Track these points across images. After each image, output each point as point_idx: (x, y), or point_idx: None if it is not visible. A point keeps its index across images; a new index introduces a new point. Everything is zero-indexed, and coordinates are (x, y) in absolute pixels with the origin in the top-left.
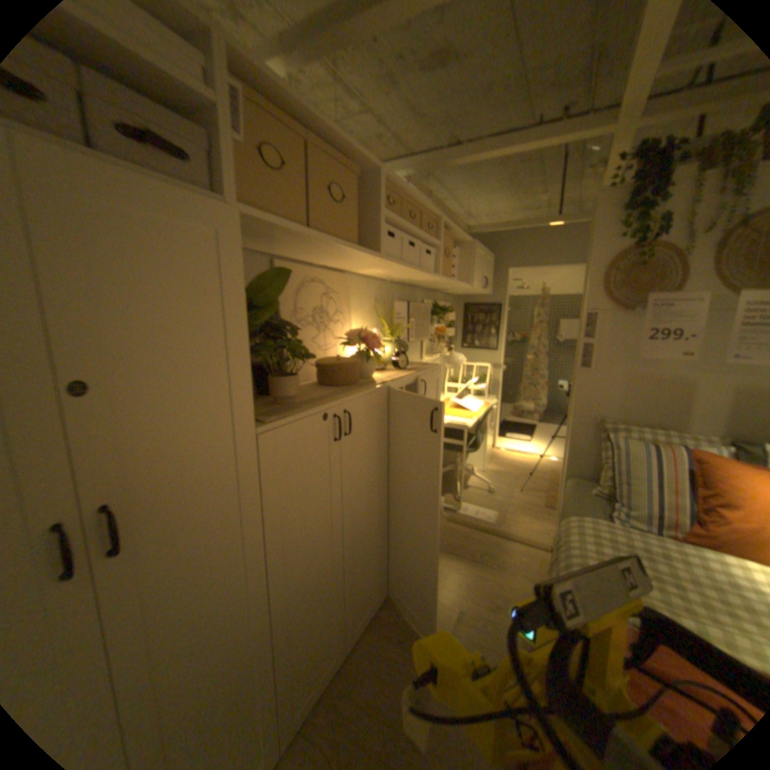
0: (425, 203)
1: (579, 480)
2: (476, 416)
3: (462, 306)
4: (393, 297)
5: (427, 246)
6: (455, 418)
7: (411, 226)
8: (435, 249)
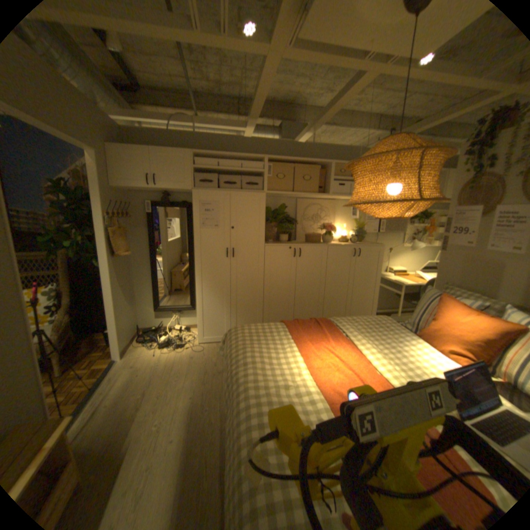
0: None
1: None
2: (424, 283)
3: None
4: None
5: None
6: (406, 281)
7: None
8: None
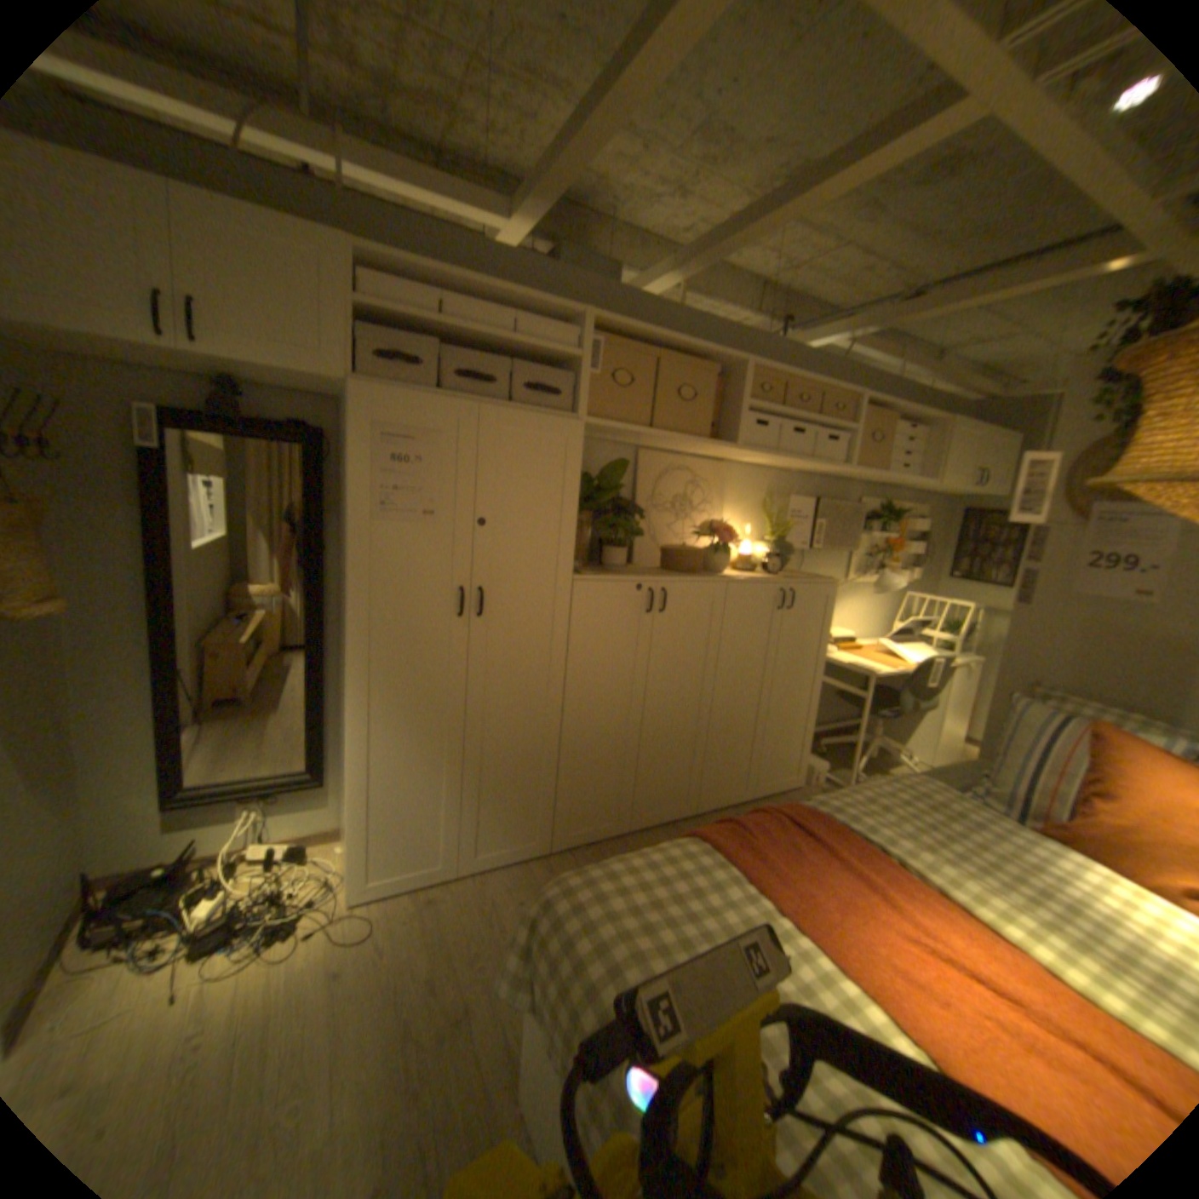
0: (825, 383)
1: (997, 767)
2: (907, 669)
3: (961, 512)
4: (799, 492)
5: (837, 430)
6: (869, 663)
7: (794, 413)
8: (849, 434)
